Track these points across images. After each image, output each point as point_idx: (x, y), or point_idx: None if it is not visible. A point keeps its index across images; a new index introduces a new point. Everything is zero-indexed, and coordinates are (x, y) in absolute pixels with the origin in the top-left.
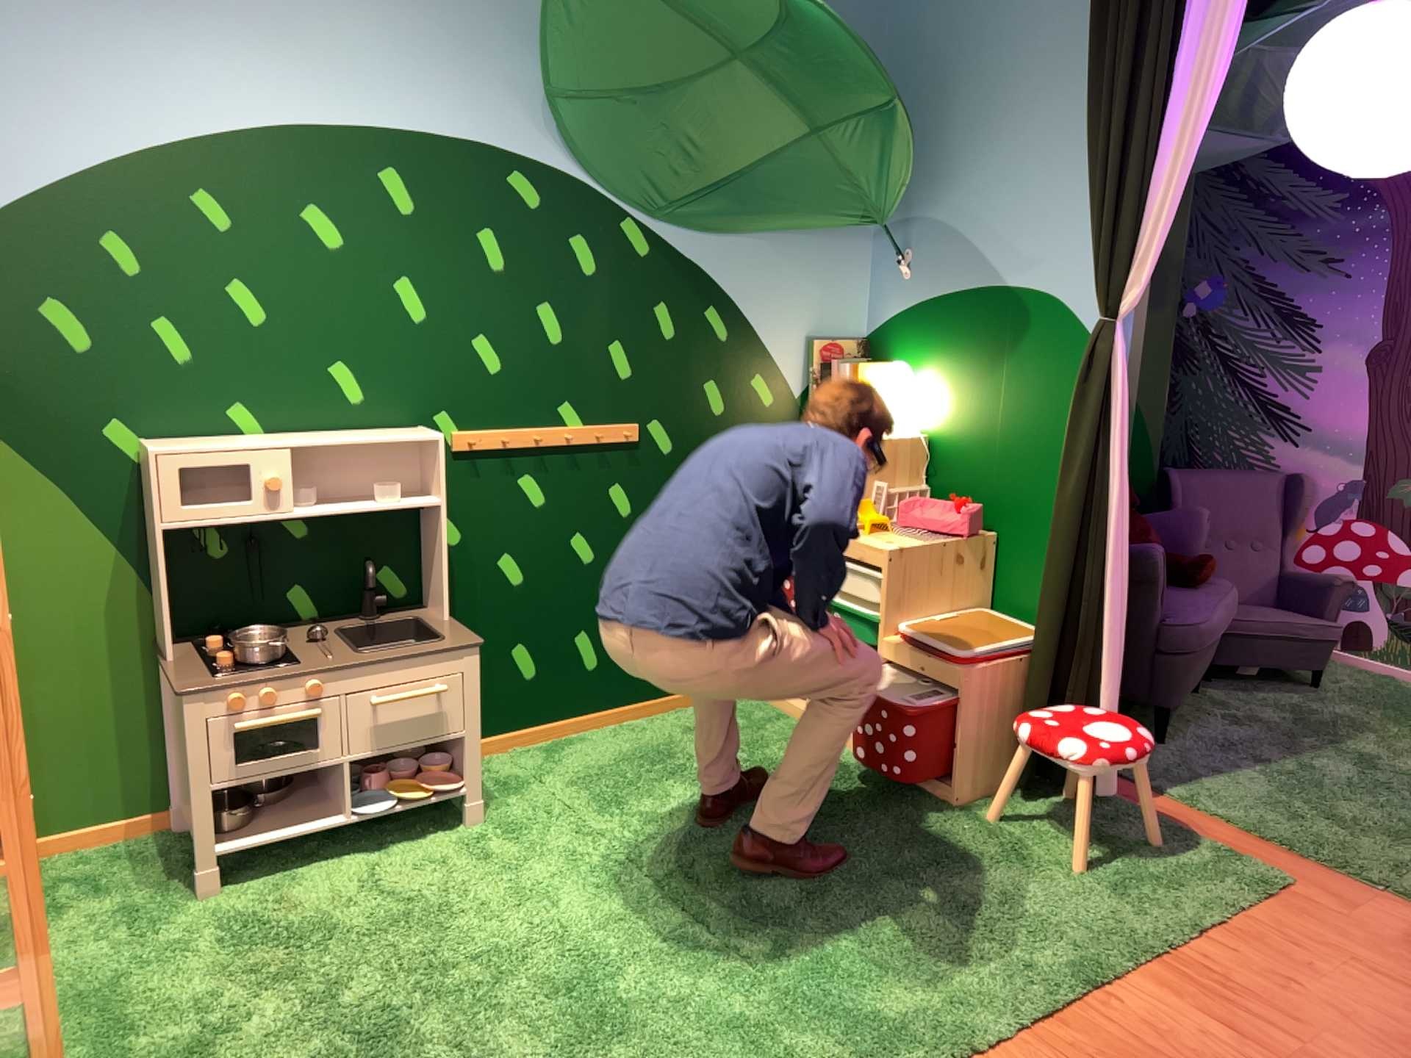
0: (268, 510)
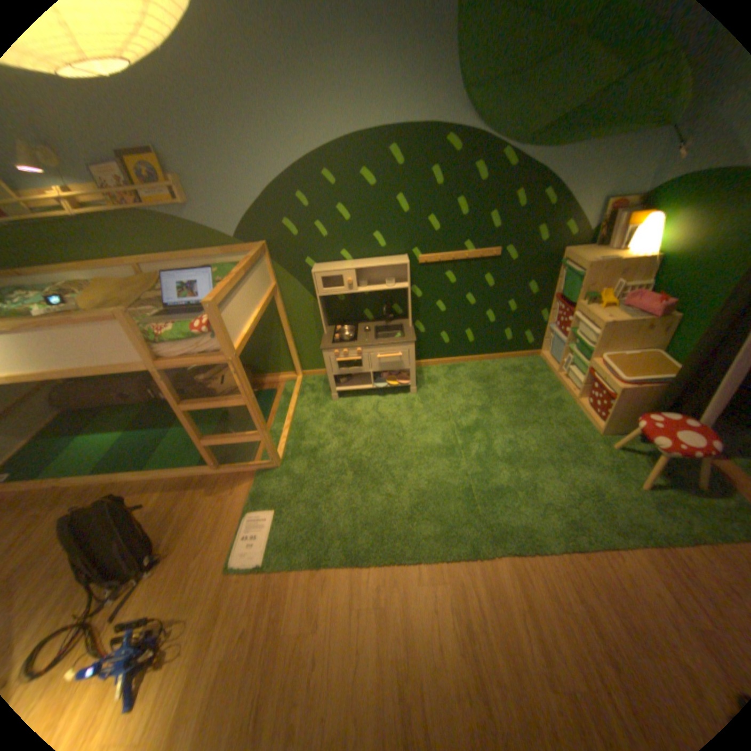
0: (348, 291)
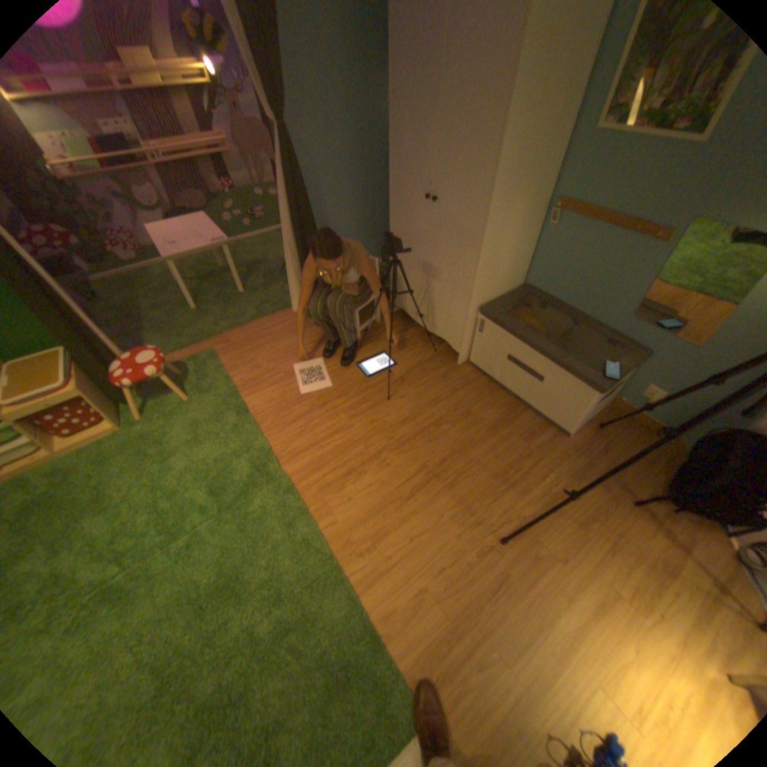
0: None
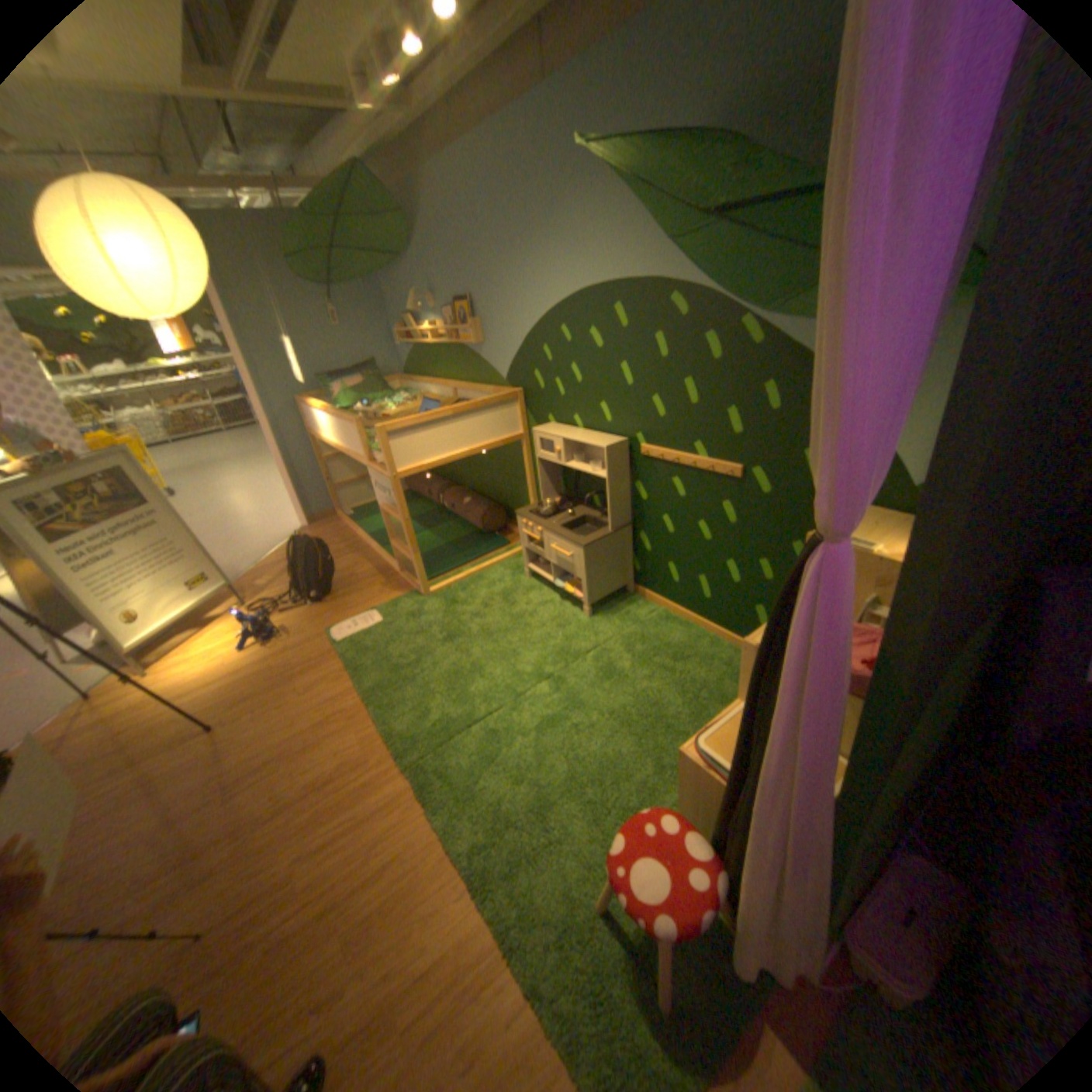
0: (557, 462)
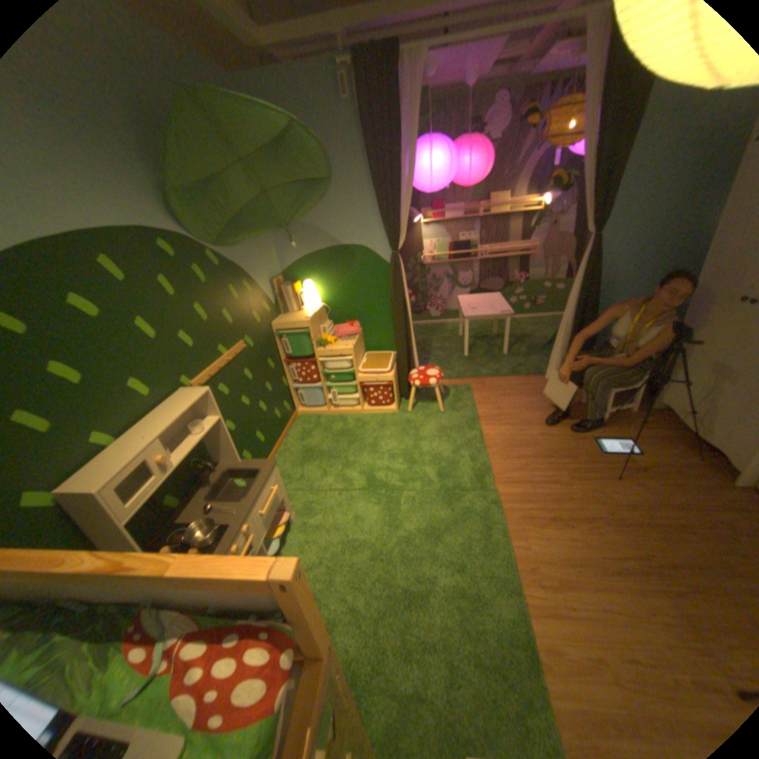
0: (163, 475)
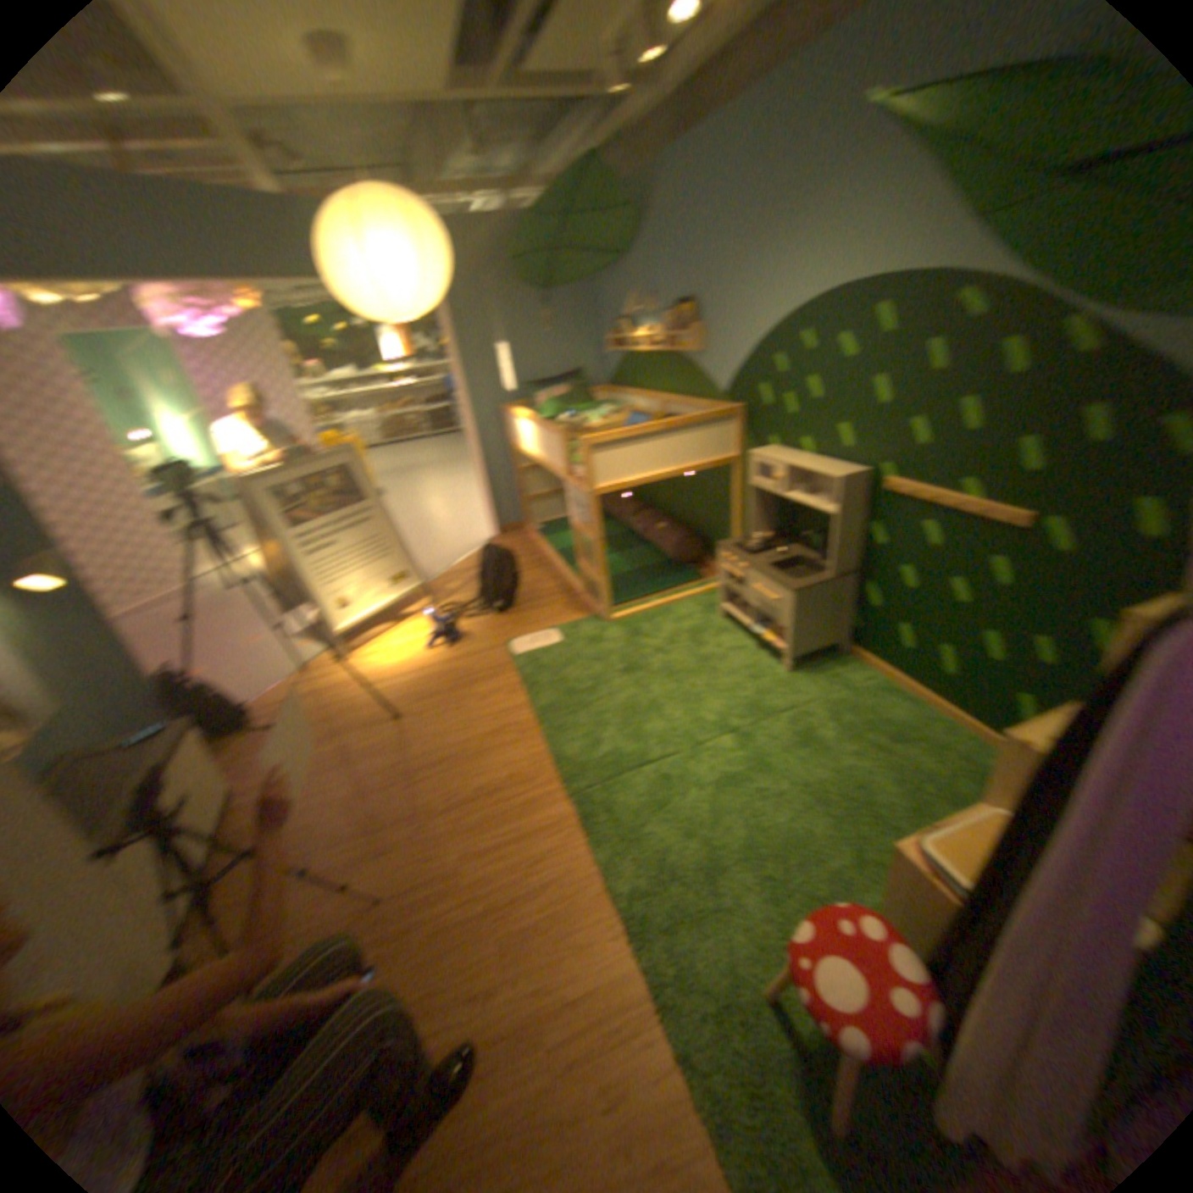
0: (777, 490)
